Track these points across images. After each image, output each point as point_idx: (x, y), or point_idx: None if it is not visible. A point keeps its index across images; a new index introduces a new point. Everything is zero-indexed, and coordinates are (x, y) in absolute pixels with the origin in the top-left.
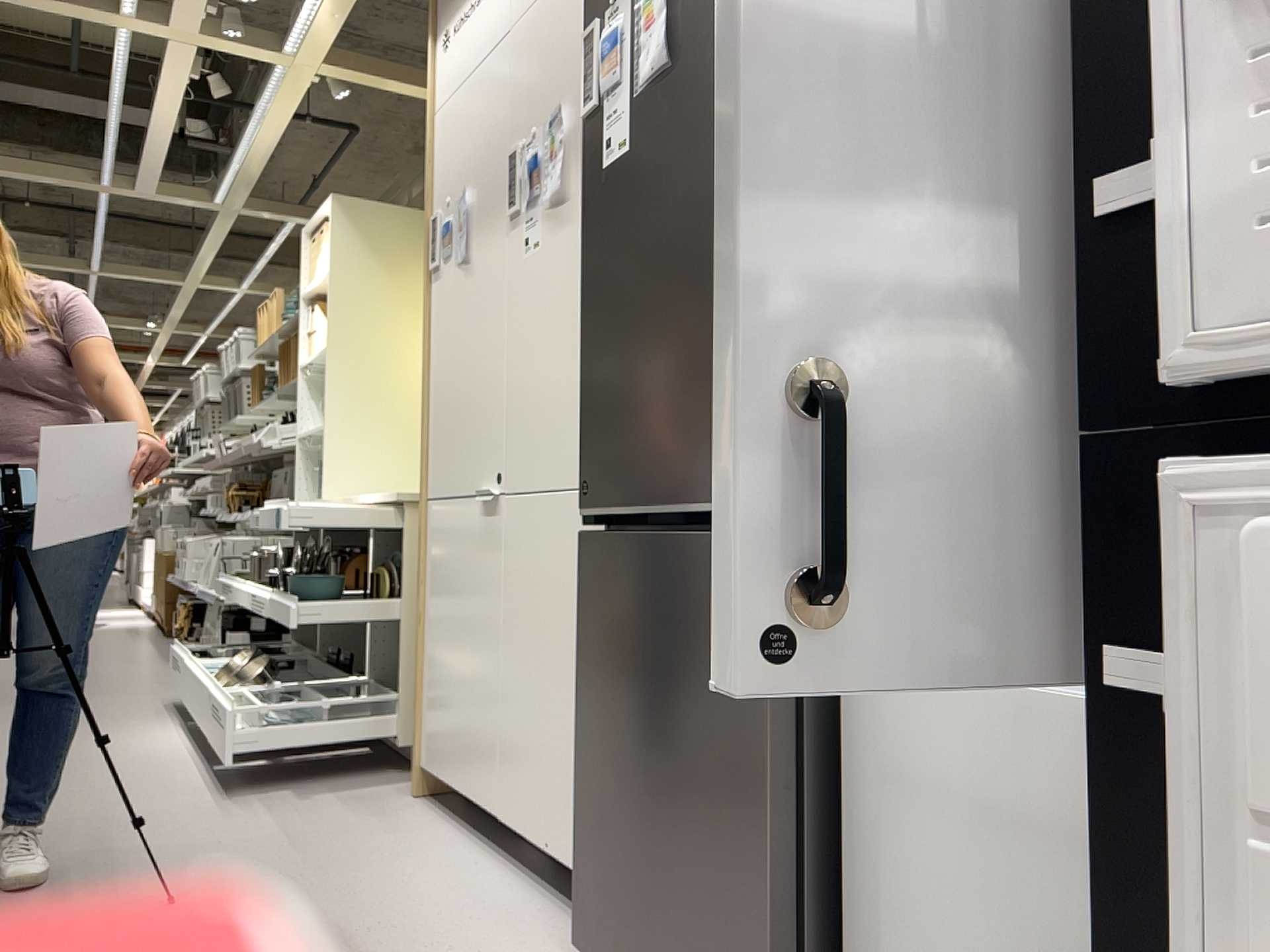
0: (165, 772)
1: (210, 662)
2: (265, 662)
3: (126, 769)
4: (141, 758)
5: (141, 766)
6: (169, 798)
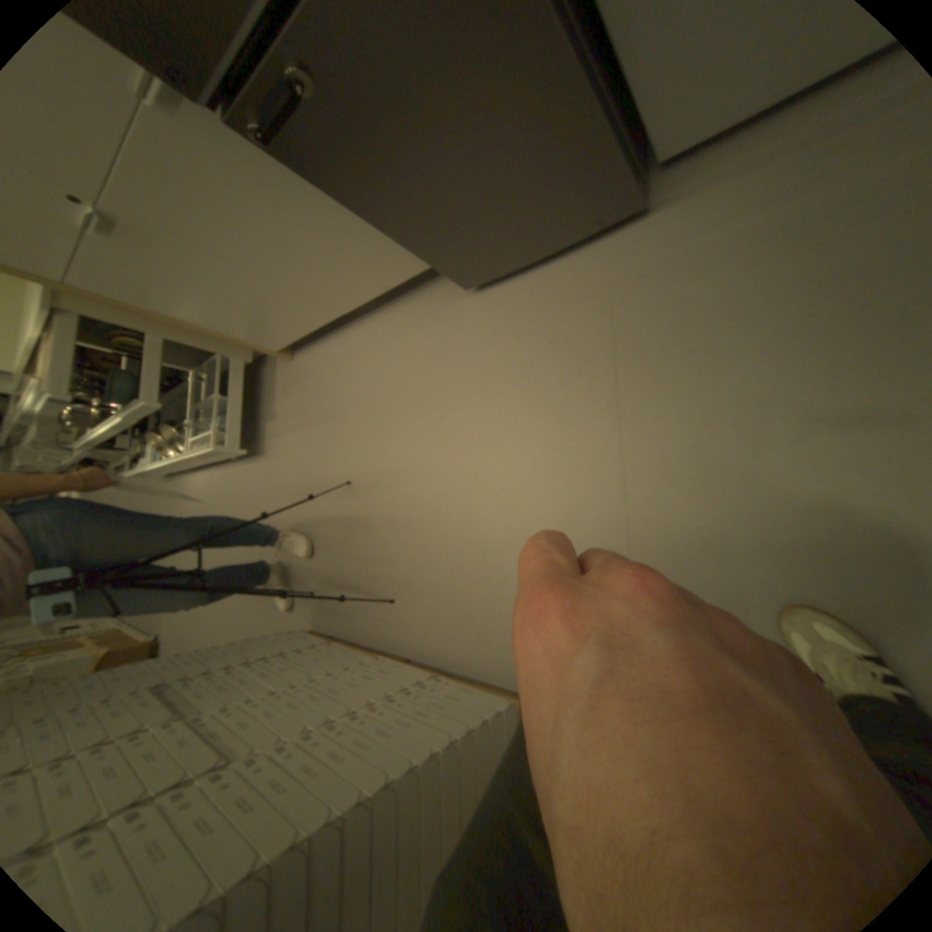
0: (235, 482)
1: (155, 458)
2: (161, 428)
3: (227, 500)
4: (219, 494)
5: (226, 493)
6: (259, 481)
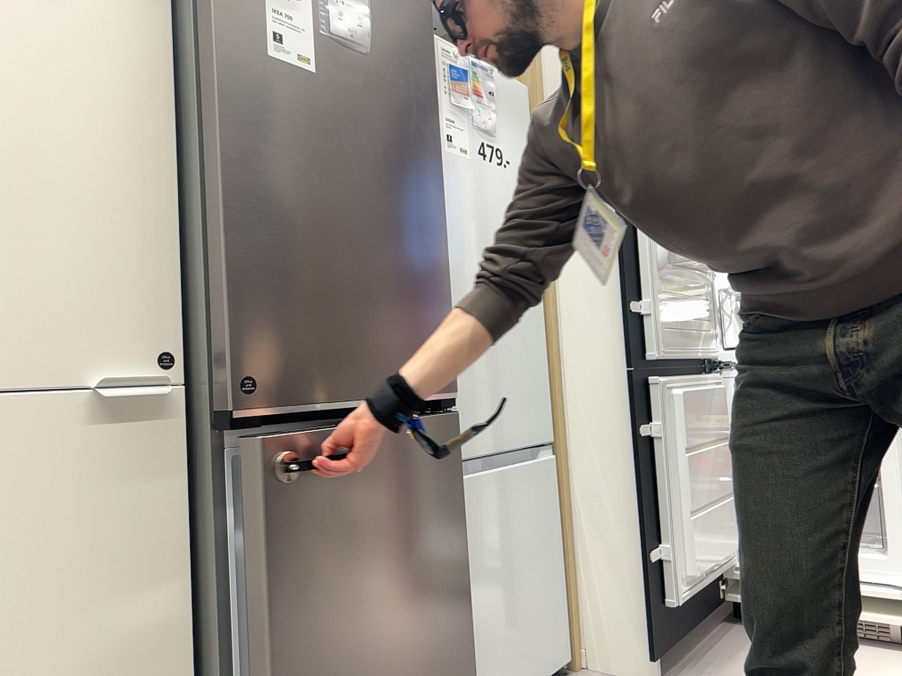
0: None
1: None
2: None
3: None
4: None
5: None
6: None
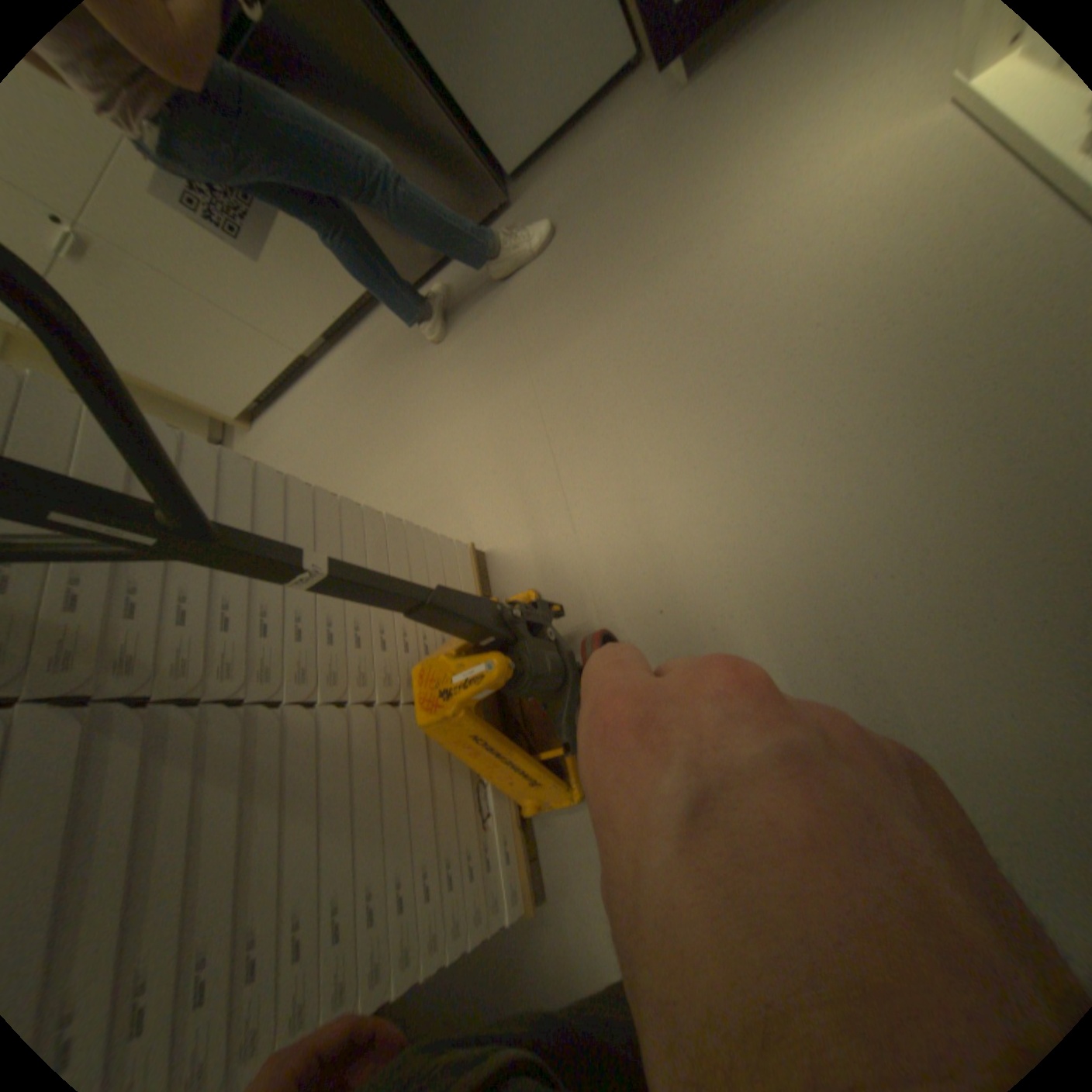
0: None
1: None
2: None
3: None
4: None
5: None
6: None
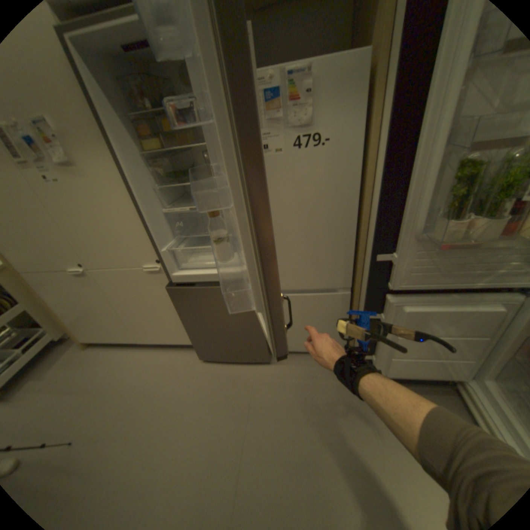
0: None
1: None
2: None
3: None
4: None
5: None
6: None
